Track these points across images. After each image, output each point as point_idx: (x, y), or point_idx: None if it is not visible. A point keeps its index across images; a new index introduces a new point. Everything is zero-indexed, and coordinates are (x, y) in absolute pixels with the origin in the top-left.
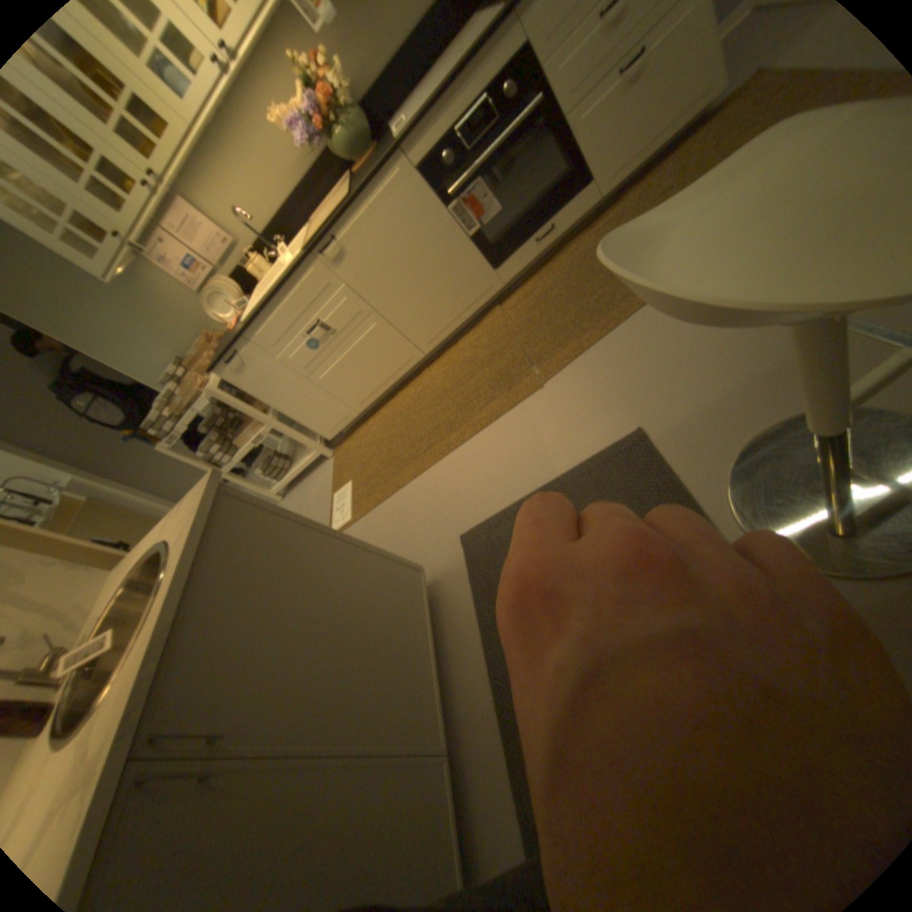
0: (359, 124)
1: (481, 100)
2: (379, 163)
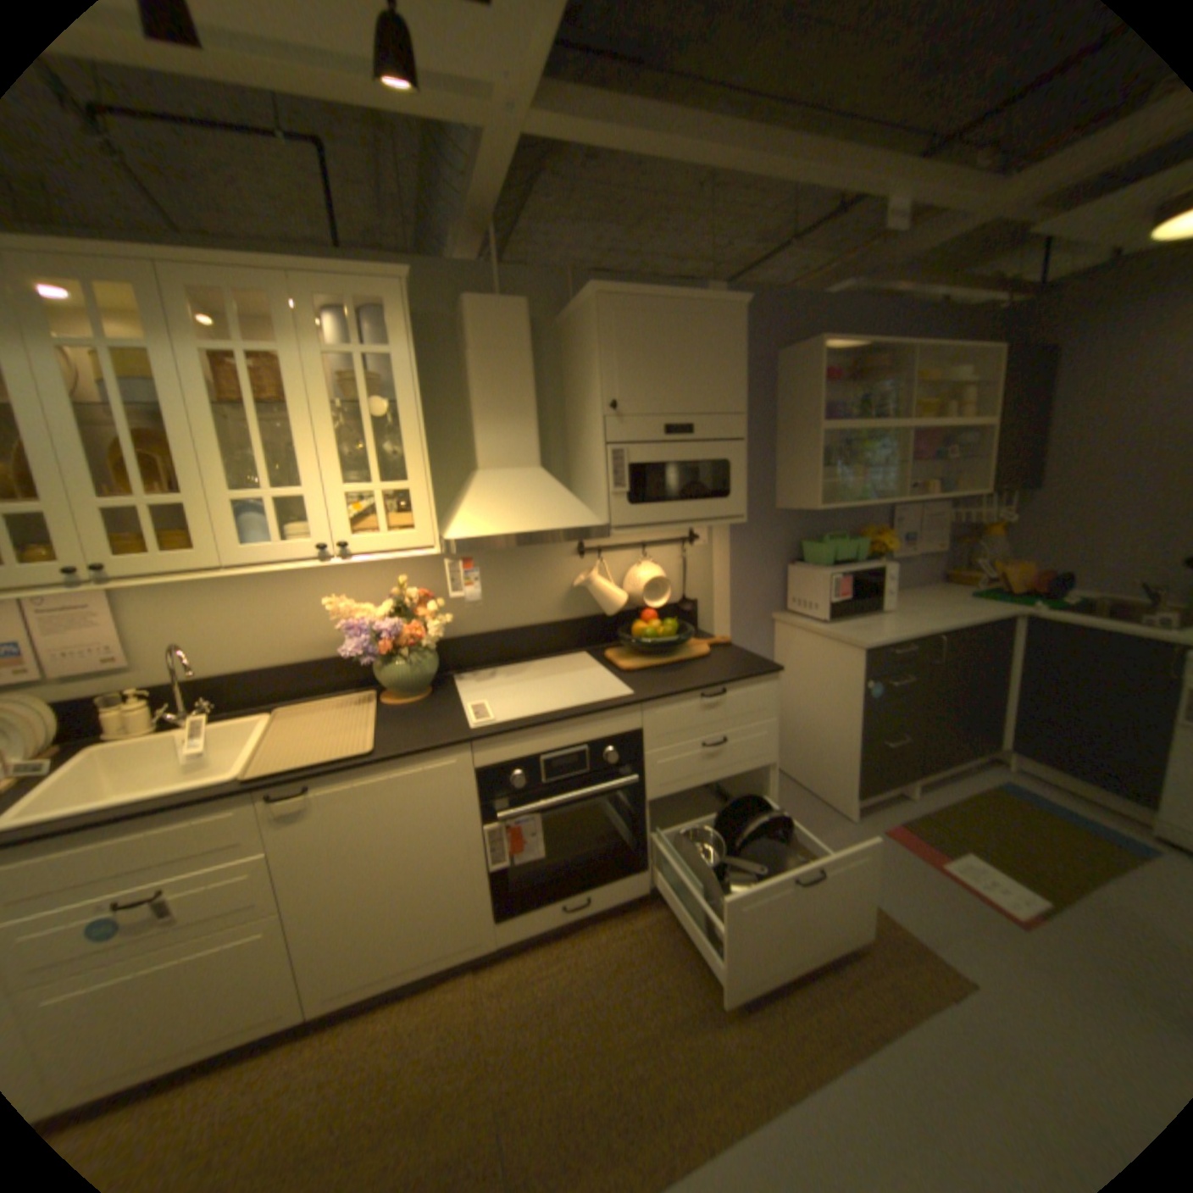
0: (425, 669)
1: (578, 749)
2: (436, 746)
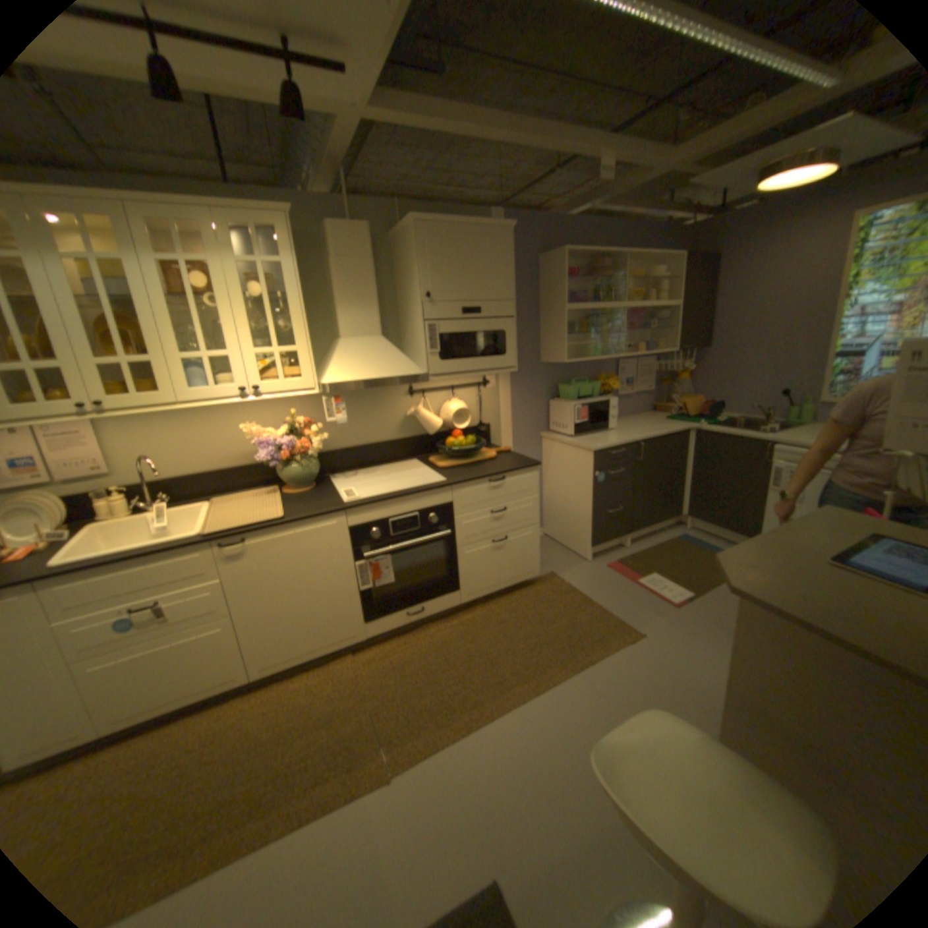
0: (311, 471)
1: (413, 515)
2: (324, 513)
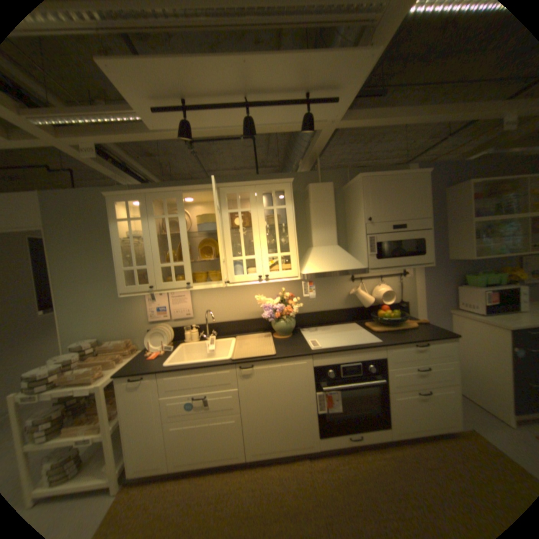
0: (291, 325)
1: (357, 365)
2: (299, 356)
